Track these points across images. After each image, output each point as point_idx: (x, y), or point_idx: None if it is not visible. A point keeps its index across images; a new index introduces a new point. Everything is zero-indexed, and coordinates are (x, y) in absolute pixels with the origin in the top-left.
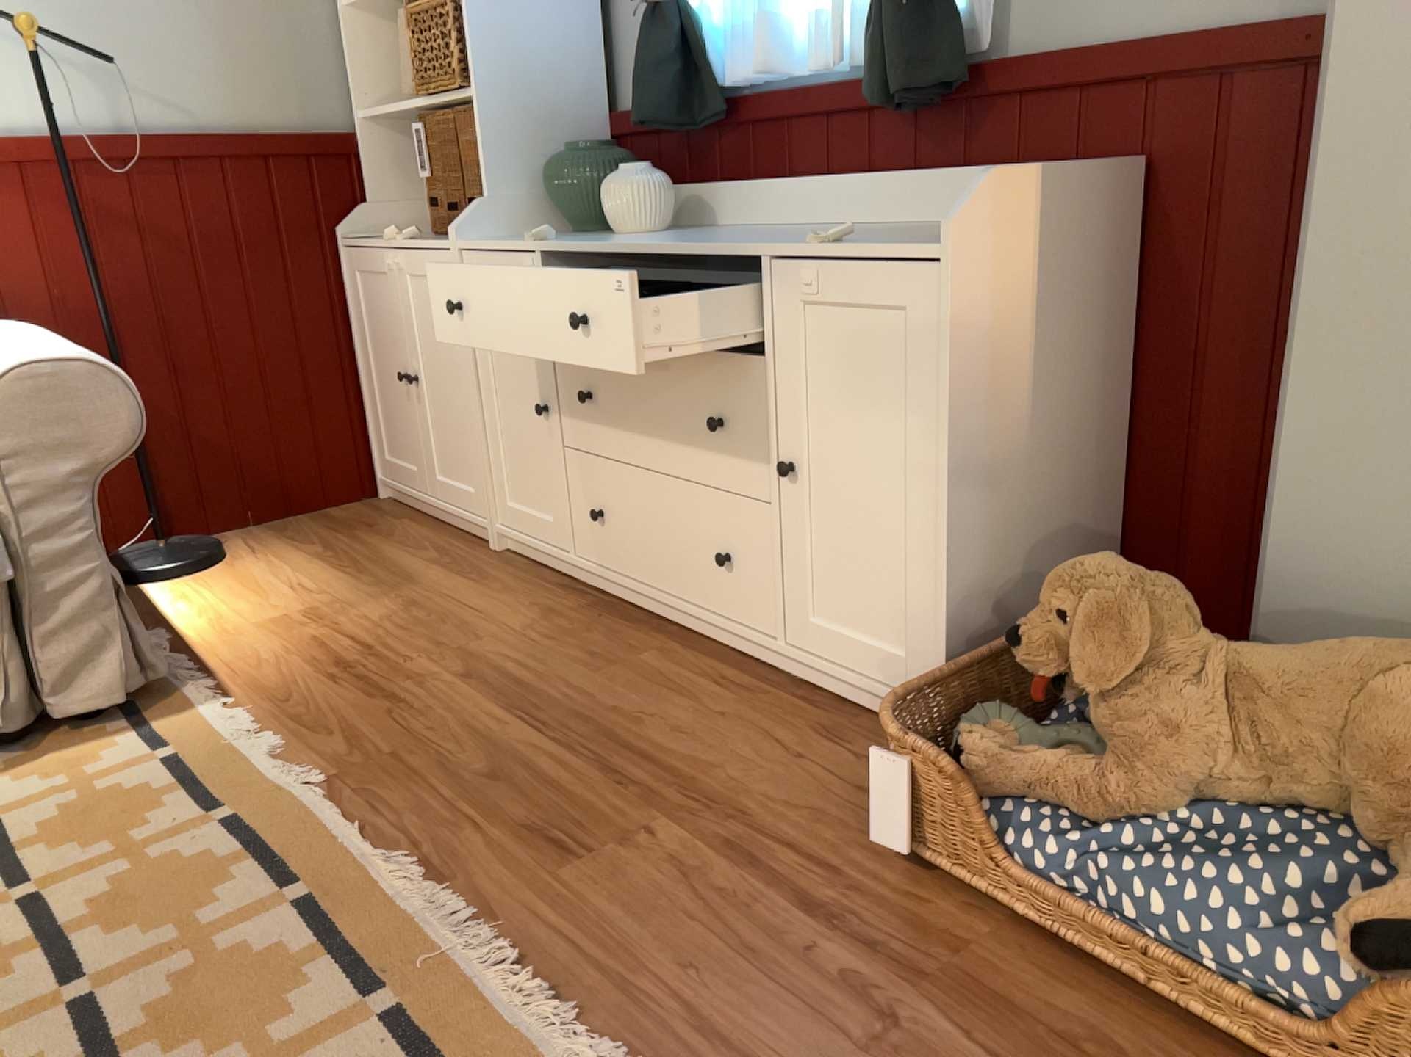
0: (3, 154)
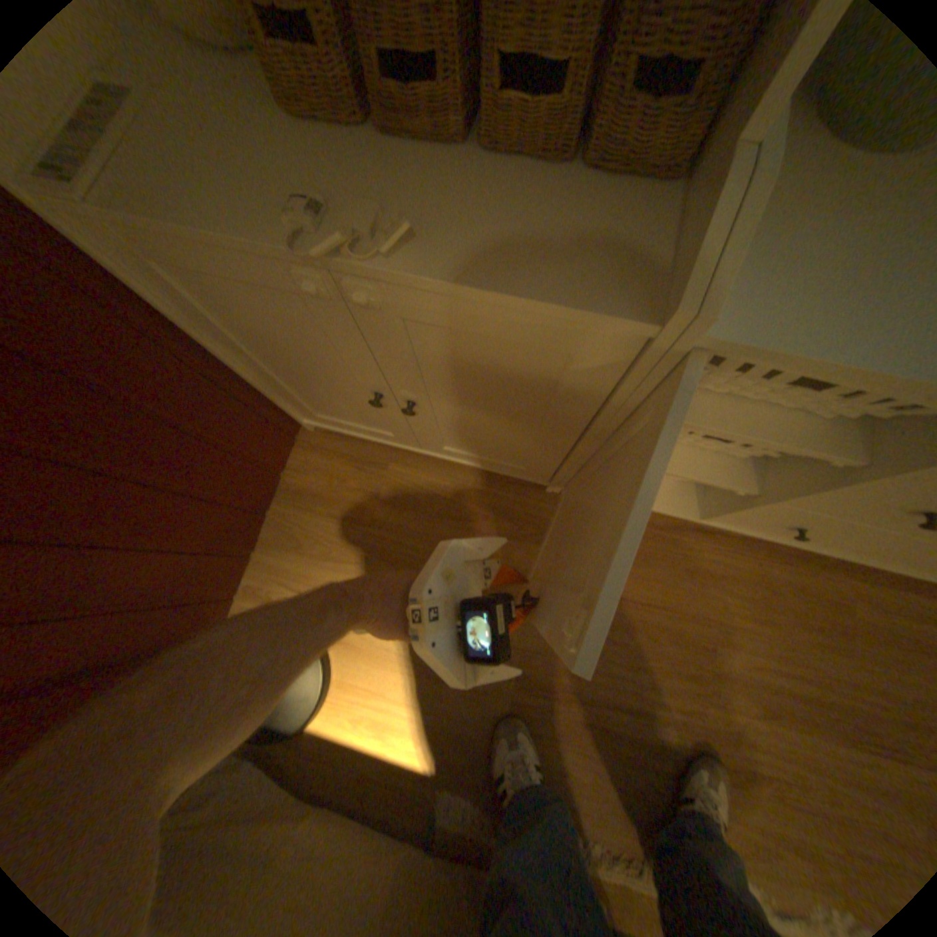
0: None
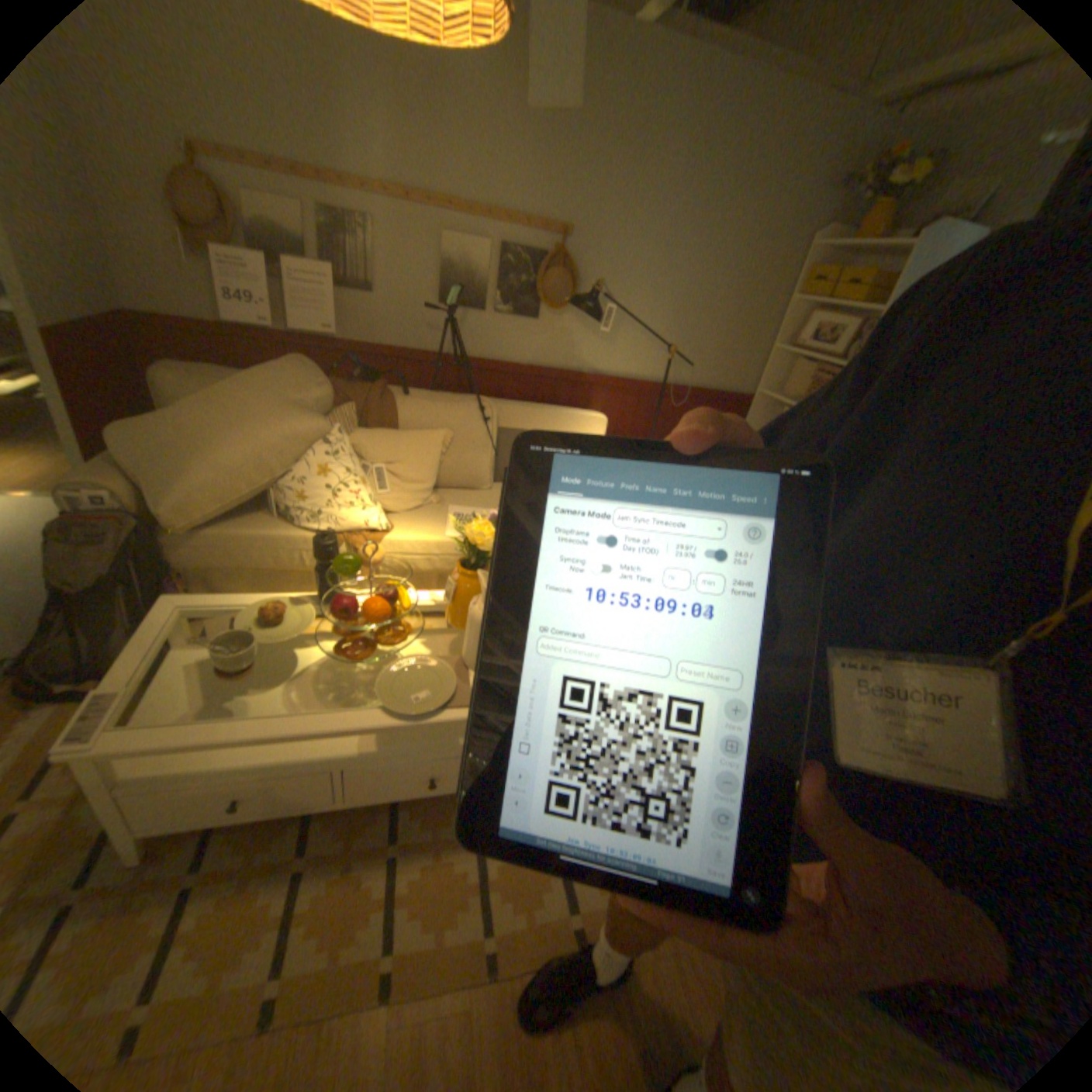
0: (637, 385)
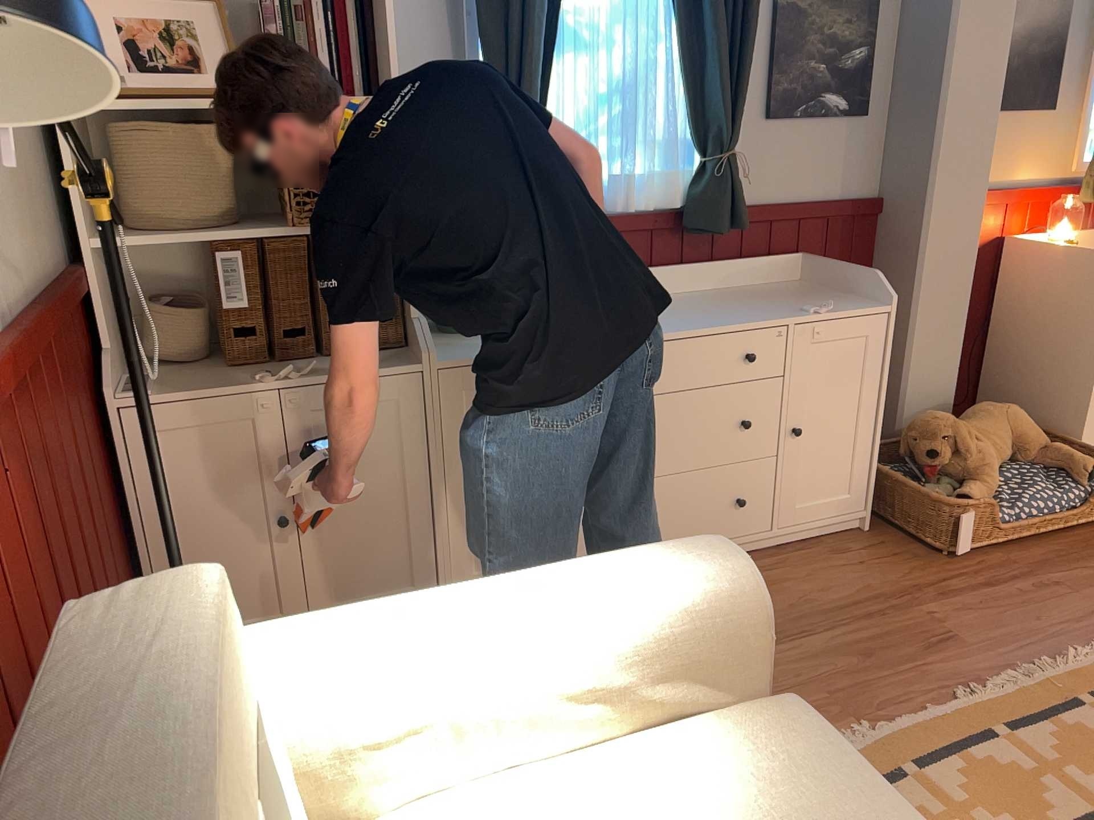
0: None
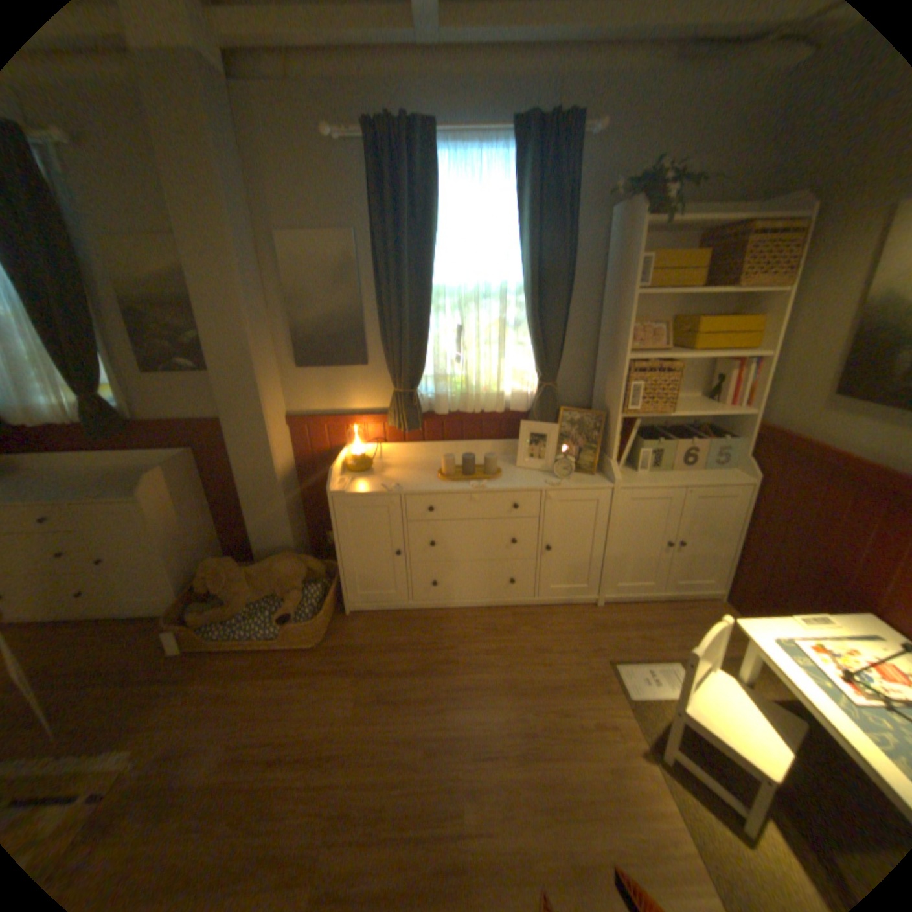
0: None
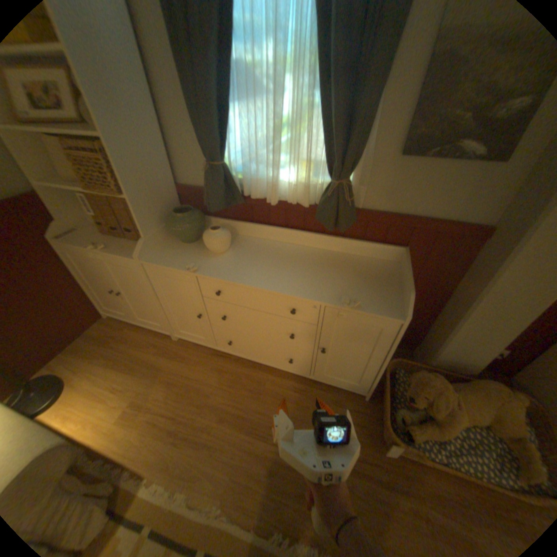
0: None
